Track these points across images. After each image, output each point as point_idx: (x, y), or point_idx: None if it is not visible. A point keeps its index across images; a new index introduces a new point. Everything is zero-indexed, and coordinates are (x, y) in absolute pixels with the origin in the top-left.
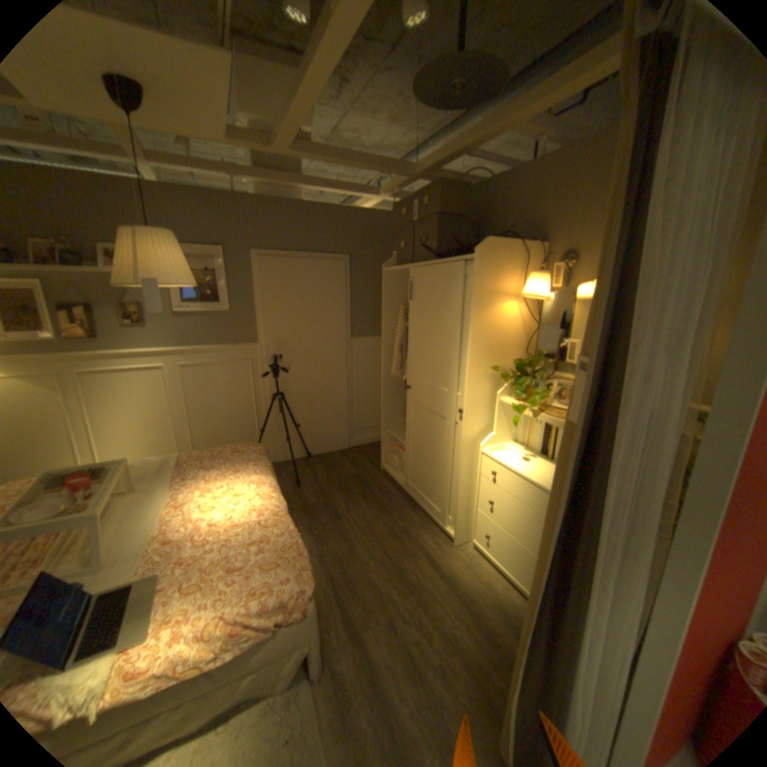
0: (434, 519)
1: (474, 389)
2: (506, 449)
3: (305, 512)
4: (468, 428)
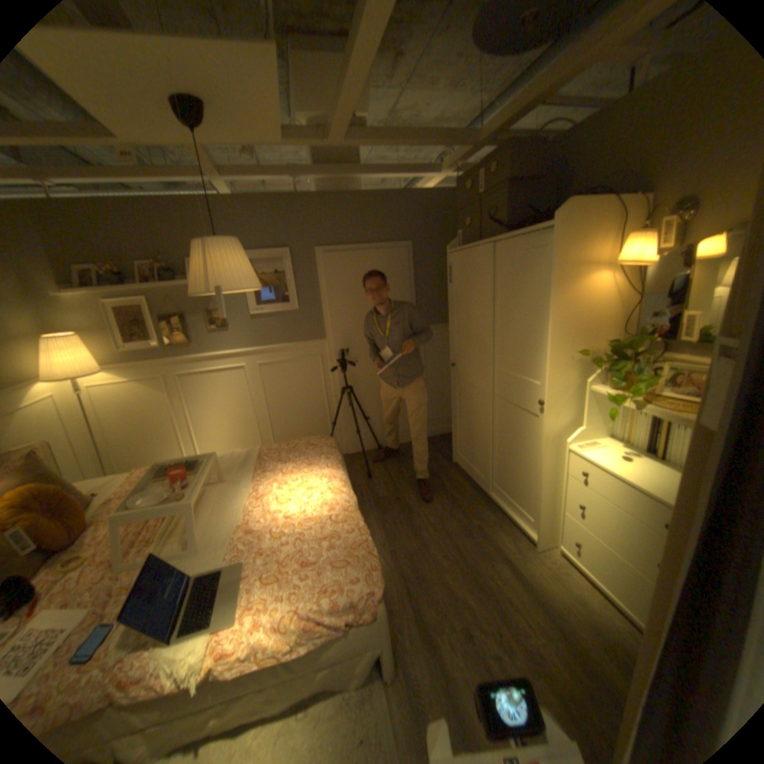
0: (513, 520)
1: (558, 378)
2: (599, 446)
3: (377, 505)
4: (551, 422)
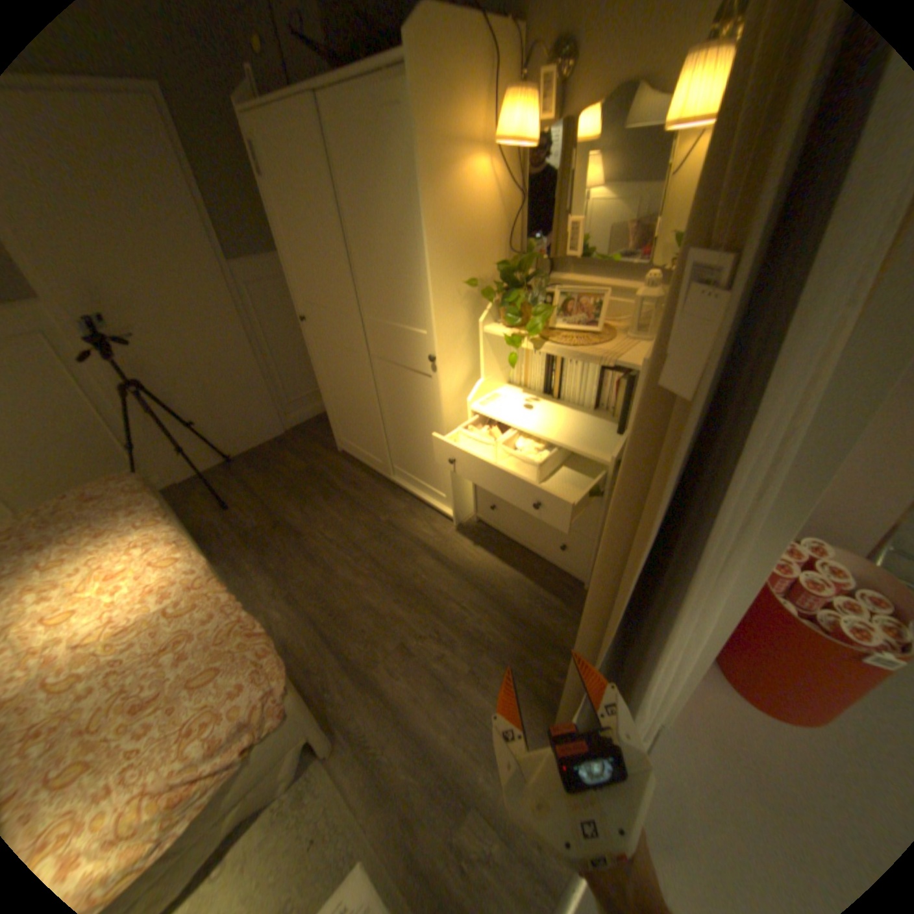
0: (424, 500)
1: (447, 323)
2: (500, 398)
3: (249, 543)
4: (447, 382)
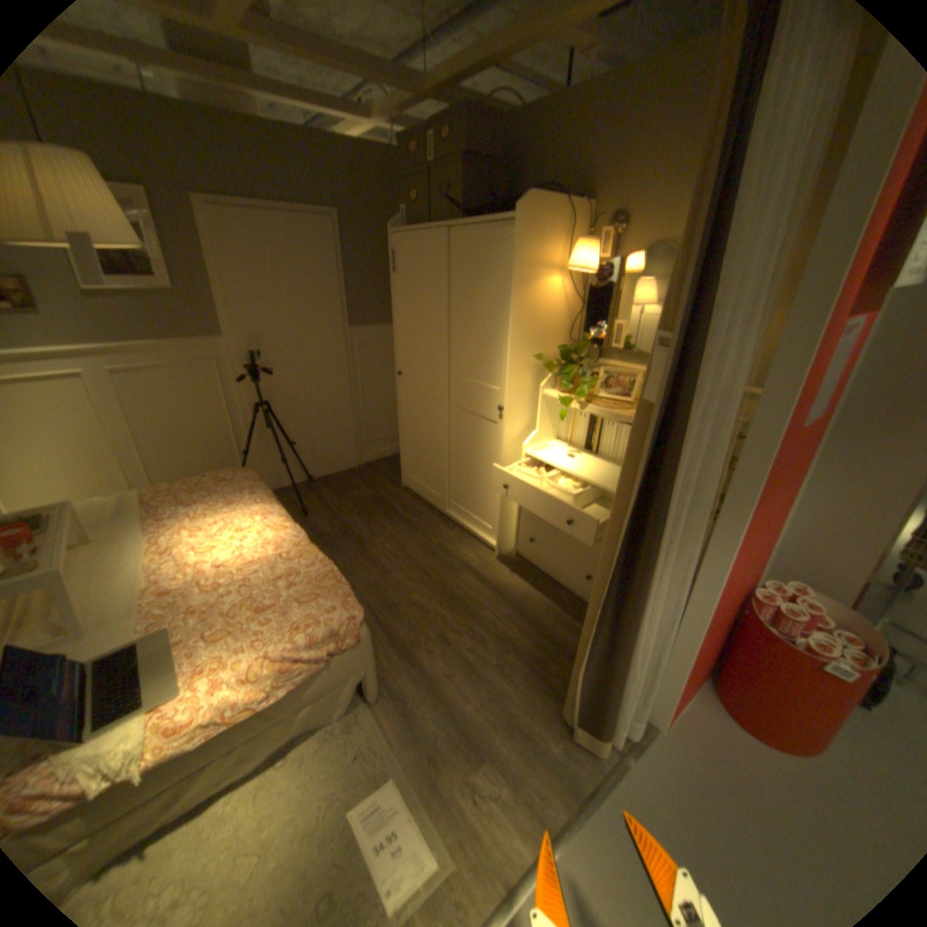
0: (472, 532)
1: (516, 383)
2: (549, 448)
3: (322, 543)
4: (509, 428)
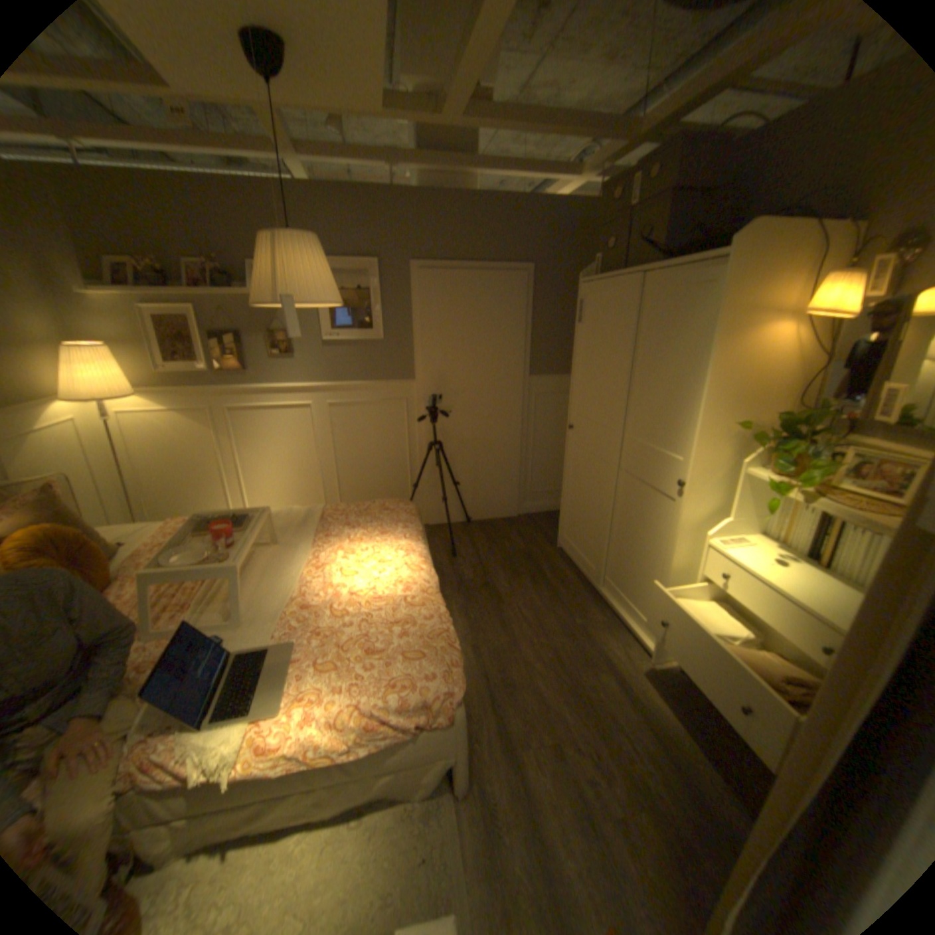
0: (626, 623)
1: (707, 454)
2: (749, 544)
3: (461, 589)
4: (691, 509)
